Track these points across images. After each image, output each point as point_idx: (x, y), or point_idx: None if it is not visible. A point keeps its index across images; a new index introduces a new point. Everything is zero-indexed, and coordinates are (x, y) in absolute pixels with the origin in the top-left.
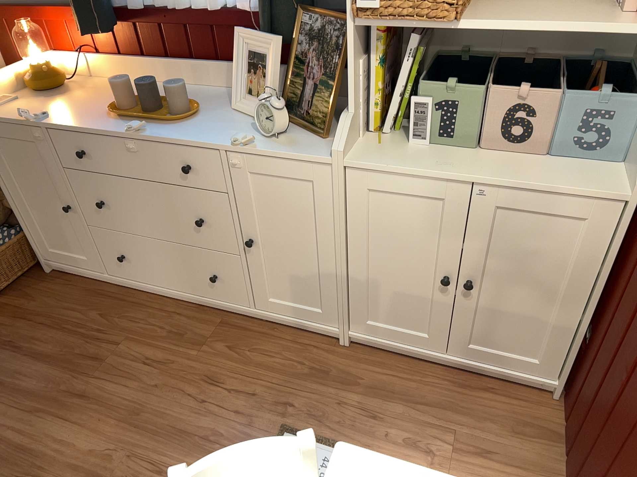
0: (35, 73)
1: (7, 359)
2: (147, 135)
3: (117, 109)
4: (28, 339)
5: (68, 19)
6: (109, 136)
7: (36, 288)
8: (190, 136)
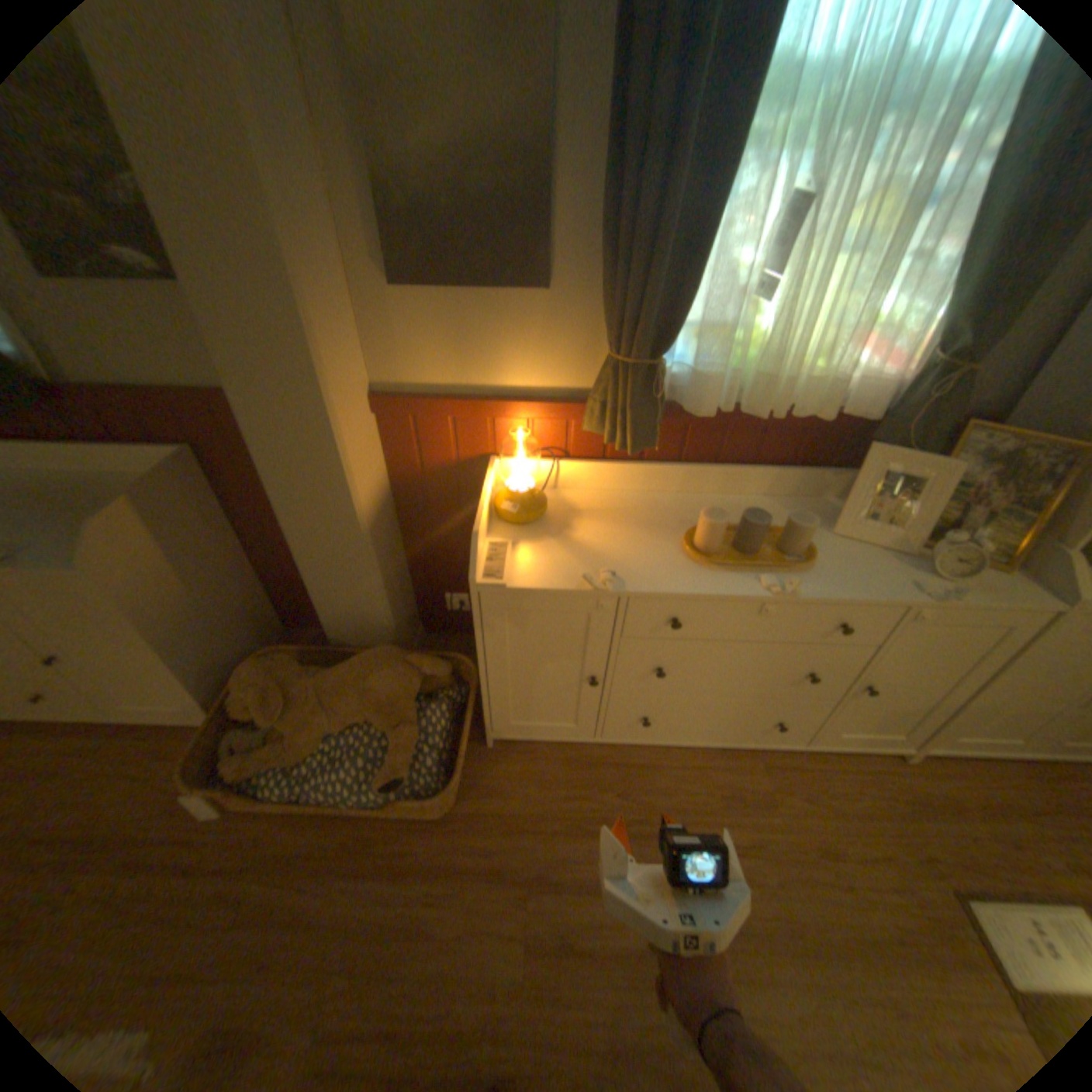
0: (508, 497)
1: (556, 917)
2: (795, 593)
3: (701, 552)
4: (554, 872)
5: (538, 412)
6: (729, 598)
7: (488, 781)
8: (854, 588)
